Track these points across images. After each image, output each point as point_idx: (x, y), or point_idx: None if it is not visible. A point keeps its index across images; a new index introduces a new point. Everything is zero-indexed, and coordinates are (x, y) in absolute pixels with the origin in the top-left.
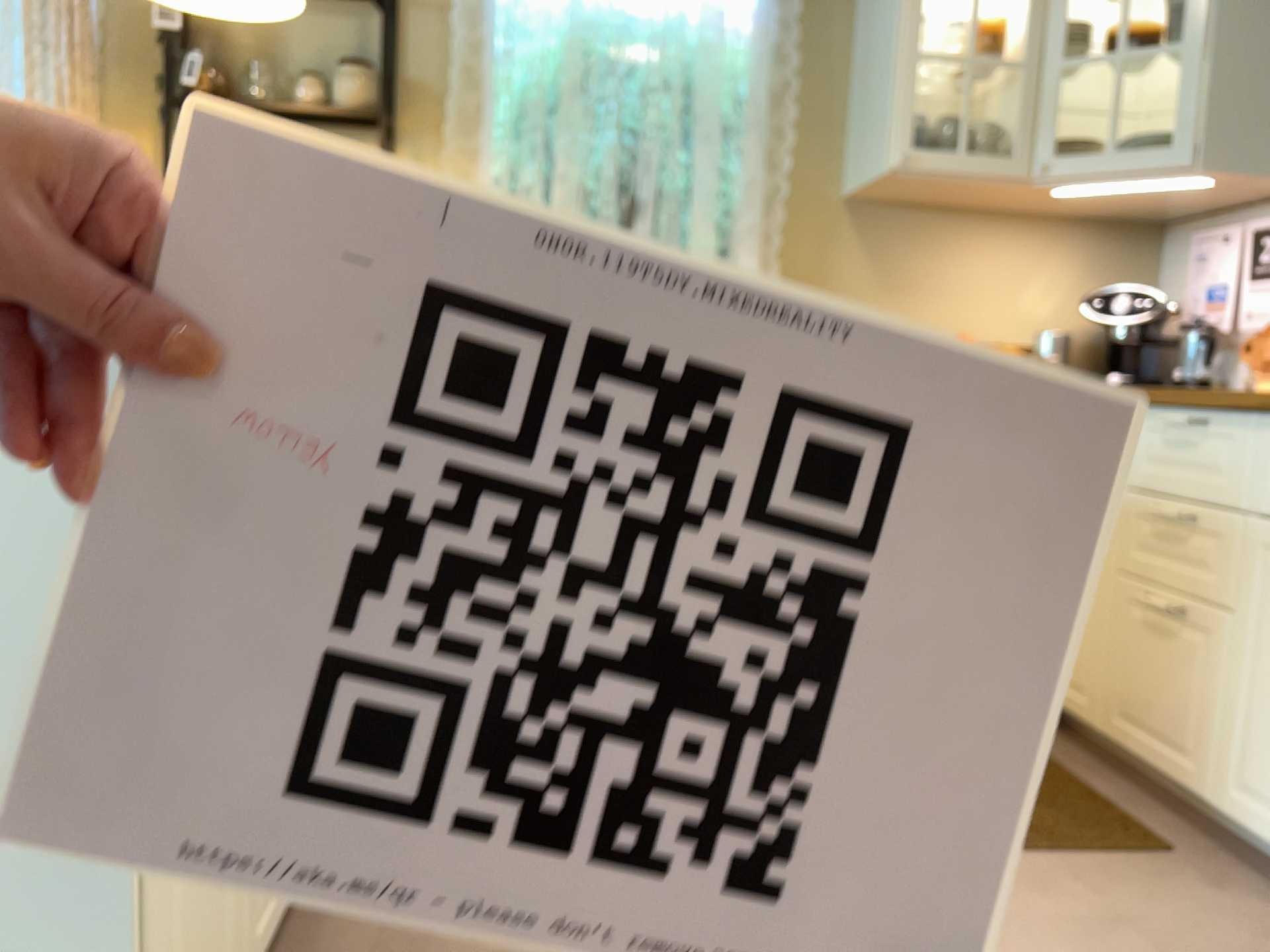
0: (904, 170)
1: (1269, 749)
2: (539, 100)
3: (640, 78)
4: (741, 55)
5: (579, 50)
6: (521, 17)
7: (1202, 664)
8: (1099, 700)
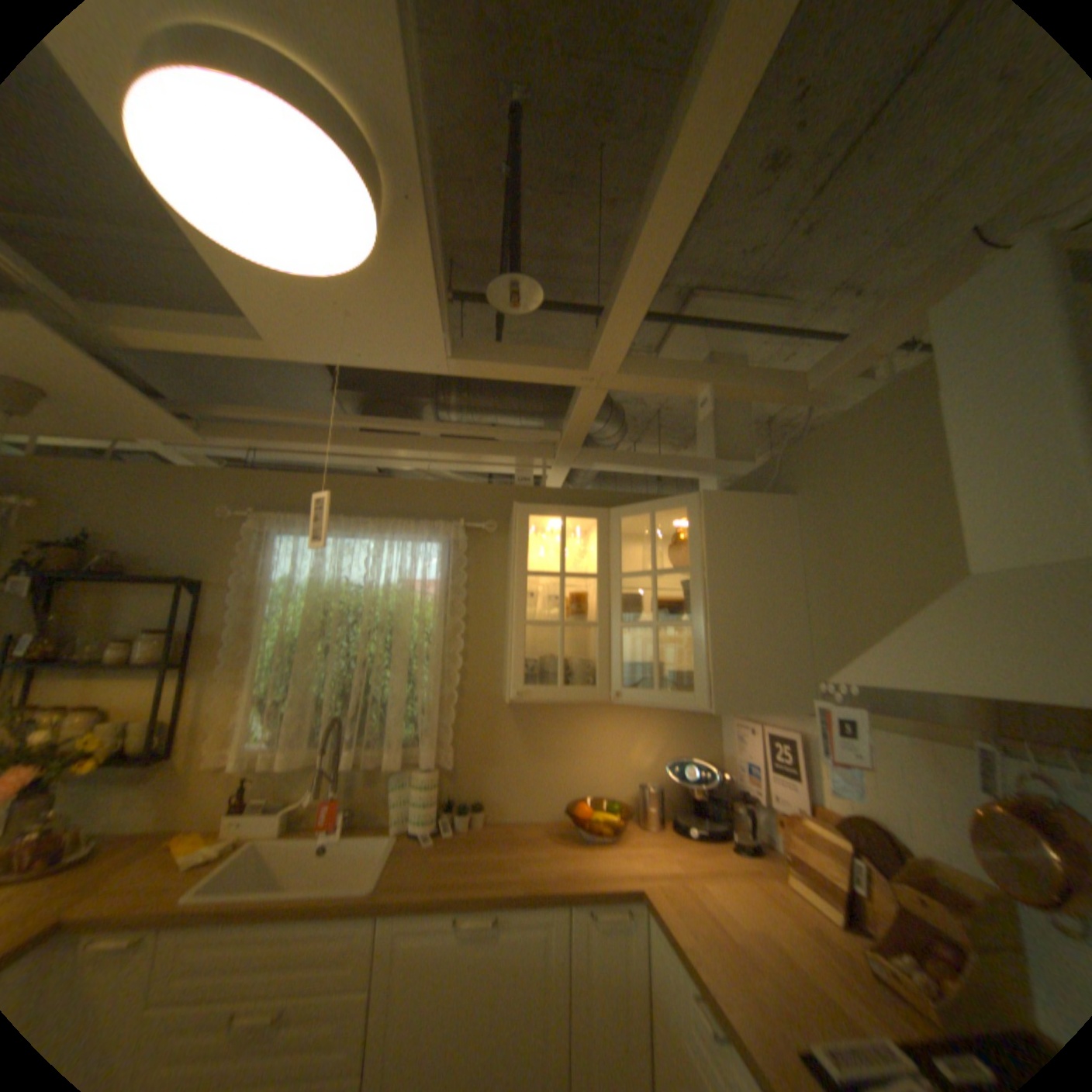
0: (520, 699)
1: None
2: (284, 646)
3: (362, 624)
4: (430, 607)
5: (316, 611)
6: (284, 589)
7: None
8: None
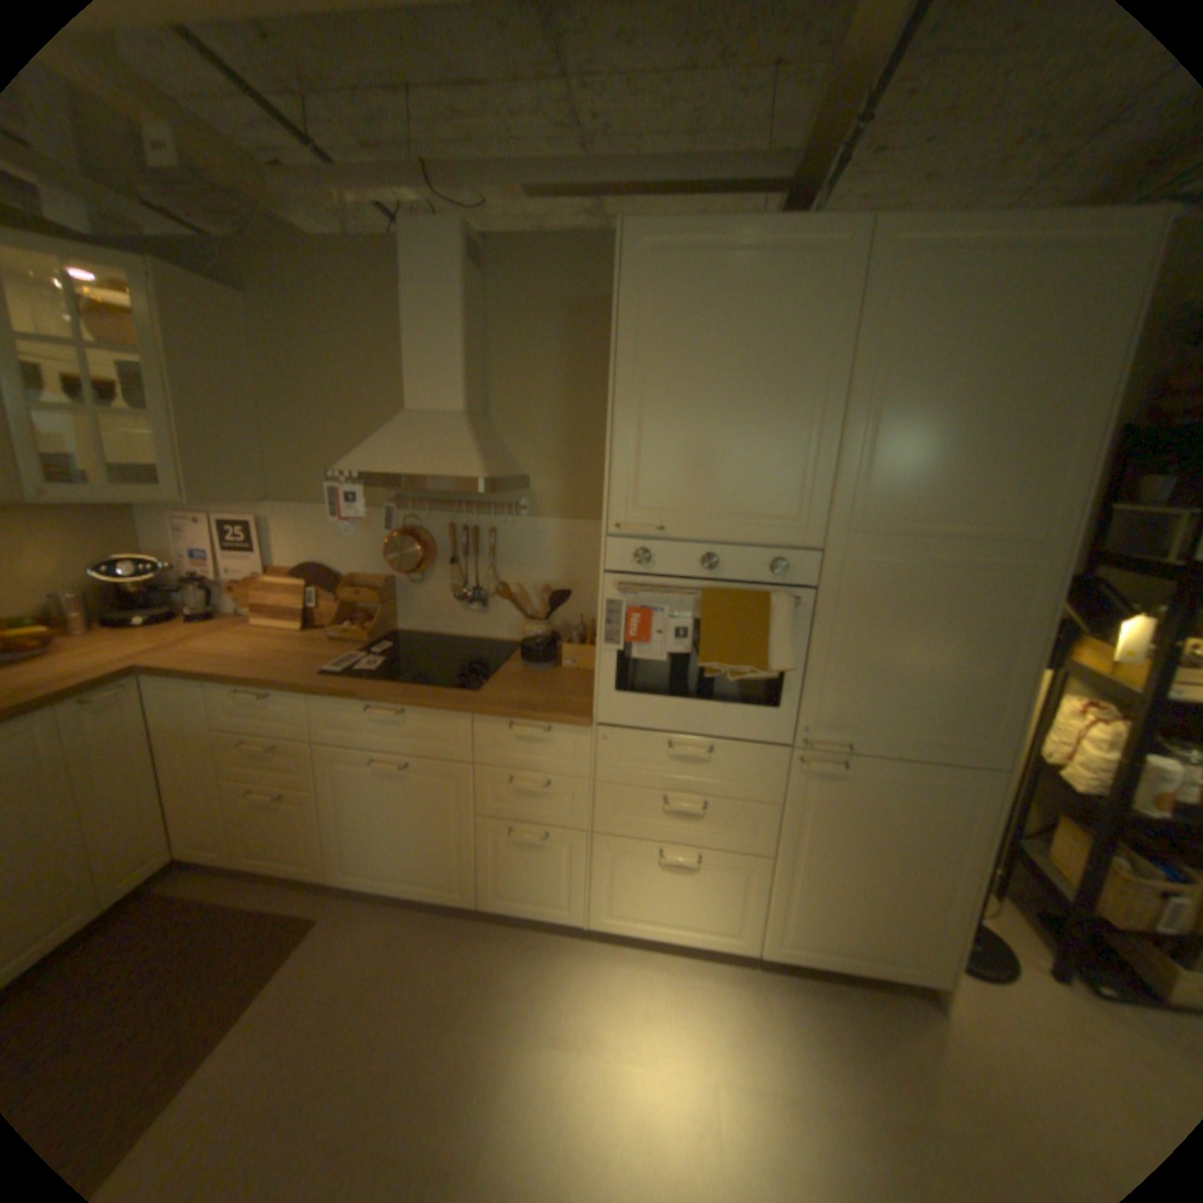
0: None
1: (351, 851)
2: None
3: None
4: None
5: None
6: None
7: (298, 821)
8: (224, 853)
